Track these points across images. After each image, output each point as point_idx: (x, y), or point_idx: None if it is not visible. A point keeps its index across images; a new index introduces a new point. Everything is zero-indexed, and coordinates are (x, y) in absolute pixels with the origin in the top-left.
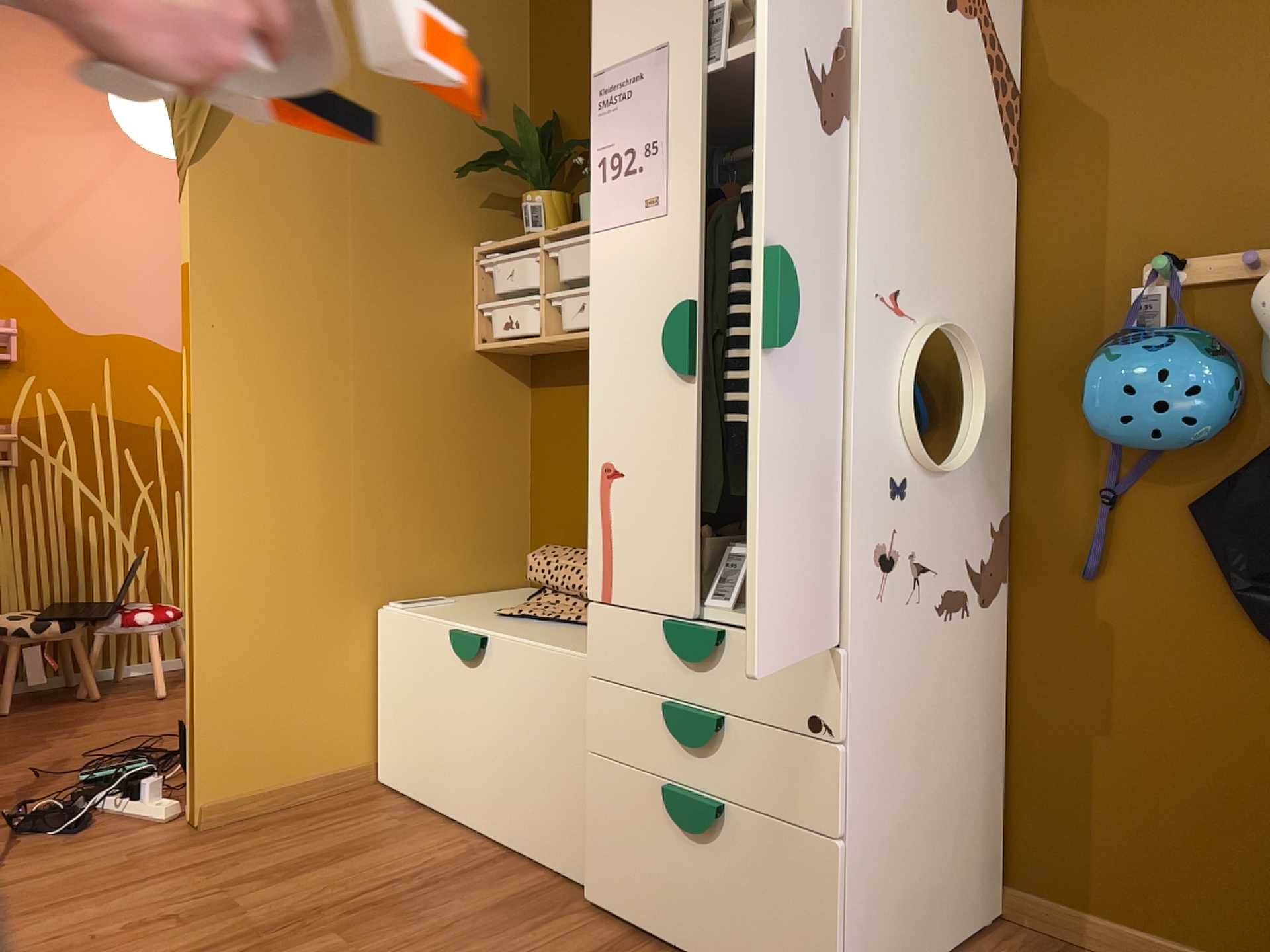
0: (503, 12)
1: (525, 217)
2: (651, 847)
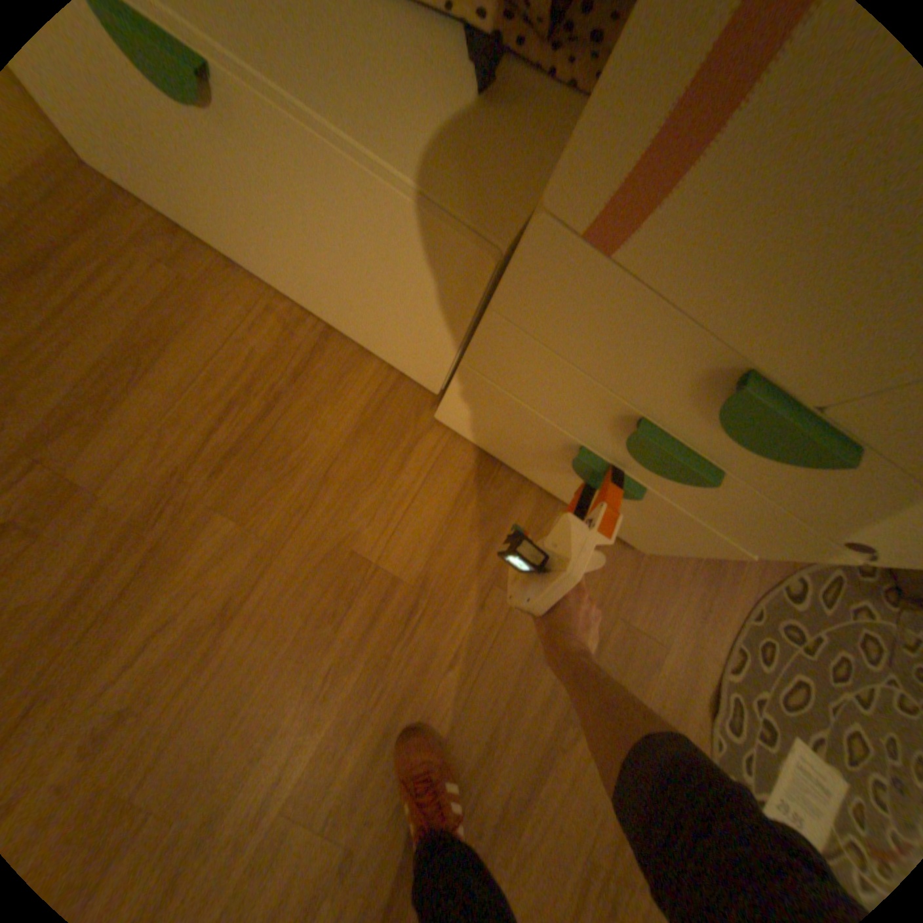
0: None
1: None
2: (530, 445)
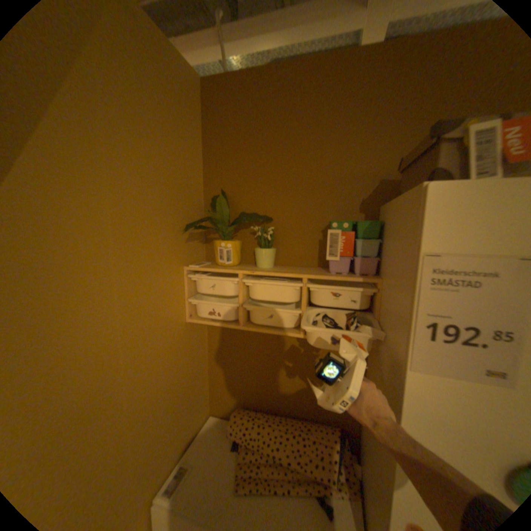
0: (190, 124)
1: (219, 252)
2: None
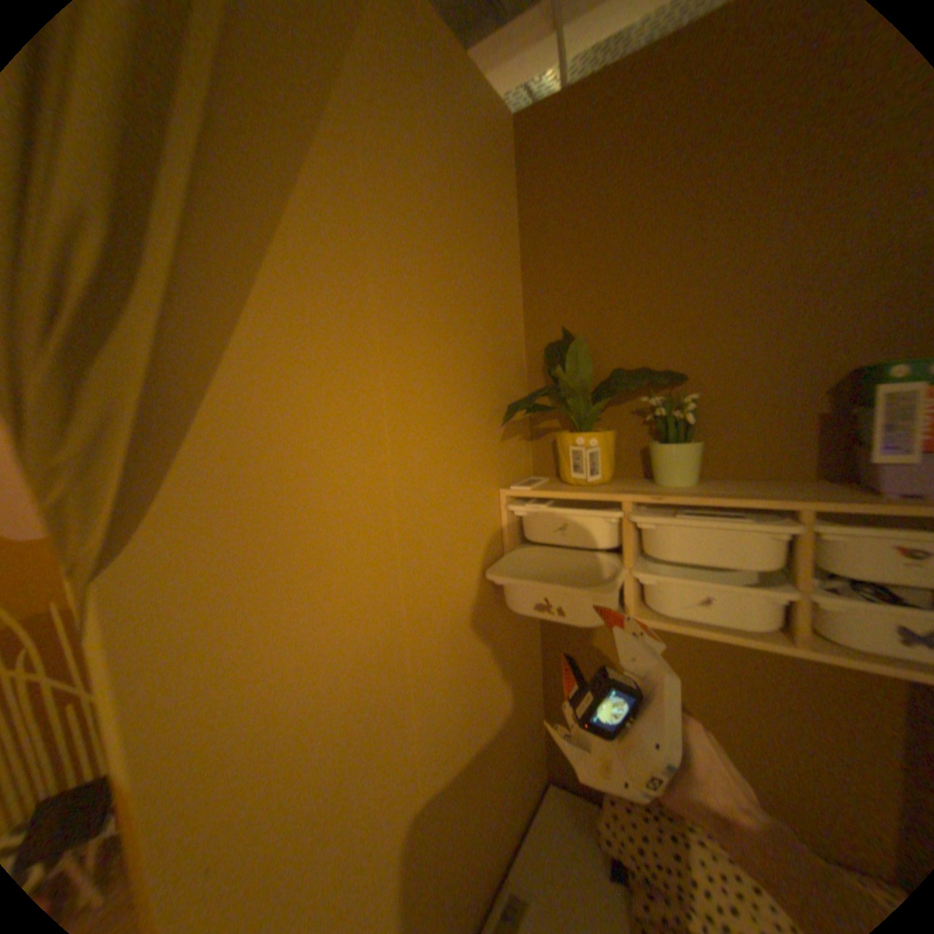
0: (500, 206)
1: (569, 457)
2: None
